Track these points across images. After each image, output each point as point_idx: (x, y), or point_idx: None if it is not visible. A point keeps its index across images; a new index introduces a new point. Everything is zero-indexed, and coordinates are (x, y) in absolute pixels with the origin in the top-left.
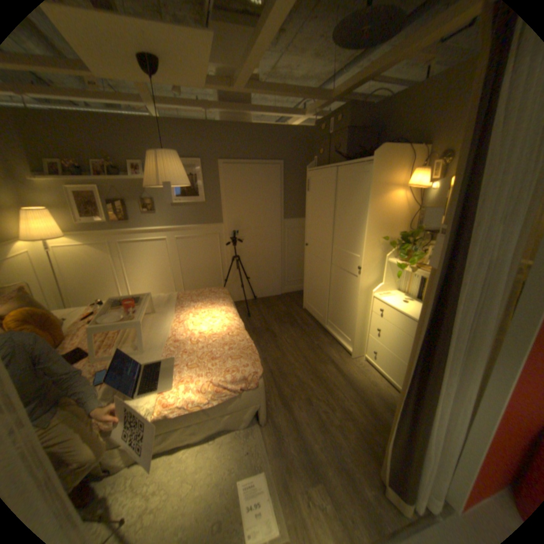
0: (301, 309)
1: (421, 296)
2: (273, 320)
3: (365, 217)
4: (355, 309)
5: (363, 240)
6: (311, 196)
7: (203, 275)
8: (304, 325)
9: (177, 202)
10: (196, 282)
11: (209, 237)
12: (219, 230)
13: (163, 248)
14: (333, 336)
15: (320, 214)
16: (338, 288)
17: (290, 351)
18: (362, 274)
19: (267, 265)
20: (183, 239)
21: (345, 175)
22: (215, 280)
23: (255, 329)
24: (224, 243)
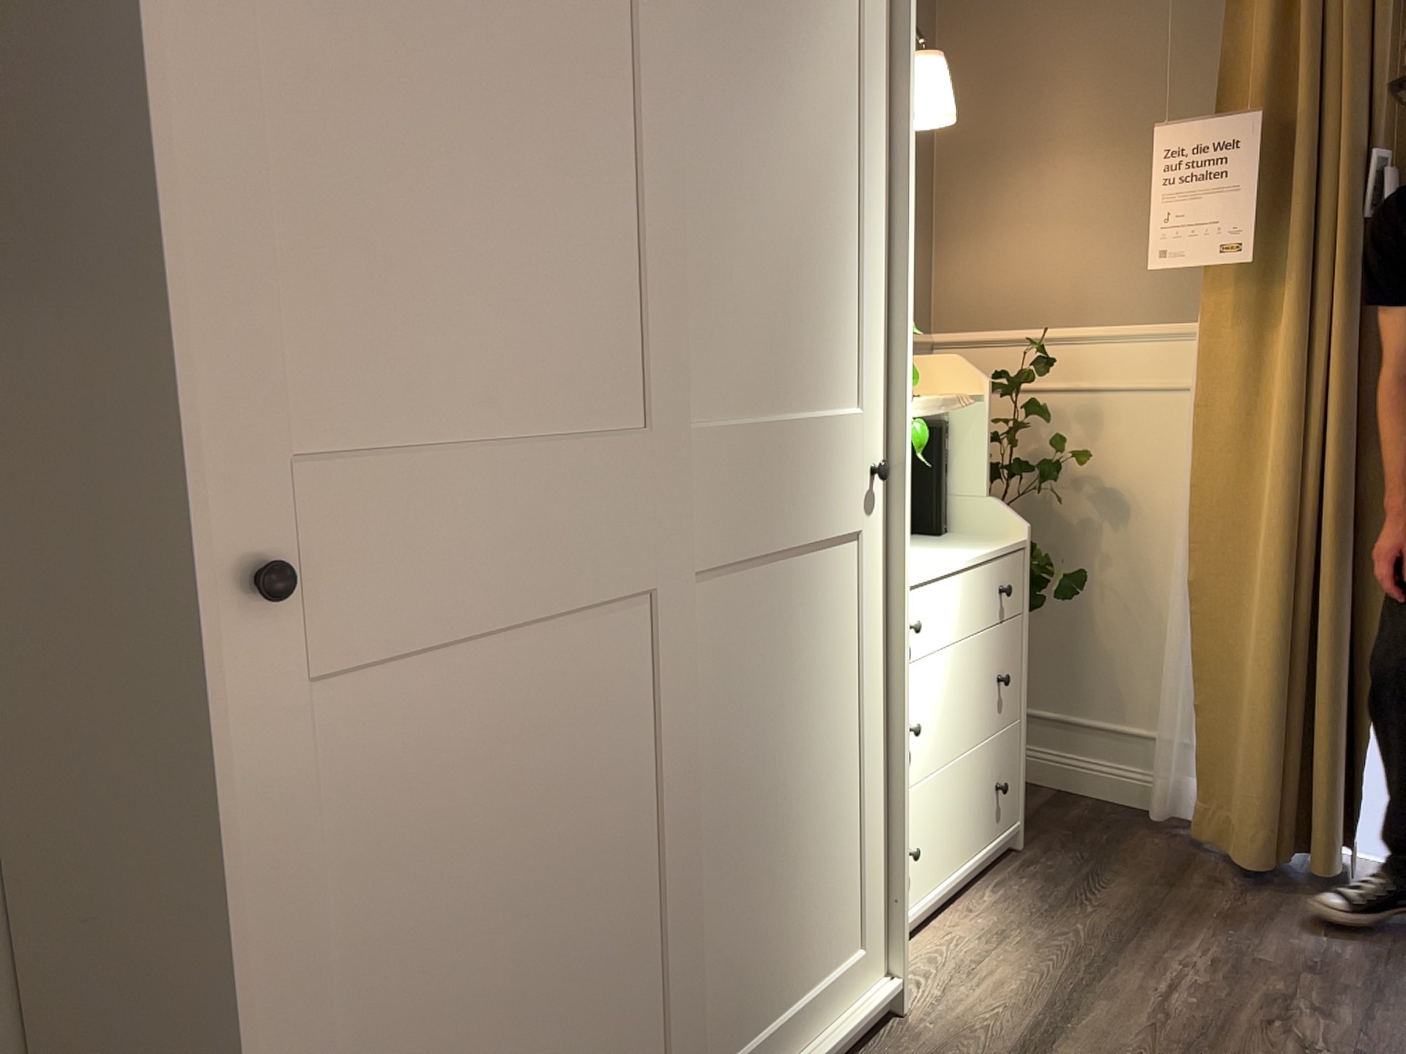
0: None
1: None
2: None
3: (867, 191)
4: (866, 730)
5: (867, 317)
6: None
7: None
8: None
9: None
10: None
11: None
12: None
13: None
14: None
15: (516, 147)
16: (754, 721)
17: None
18: (900, 496)
19: None
20: None
21: None
22: None
23: None
24: None
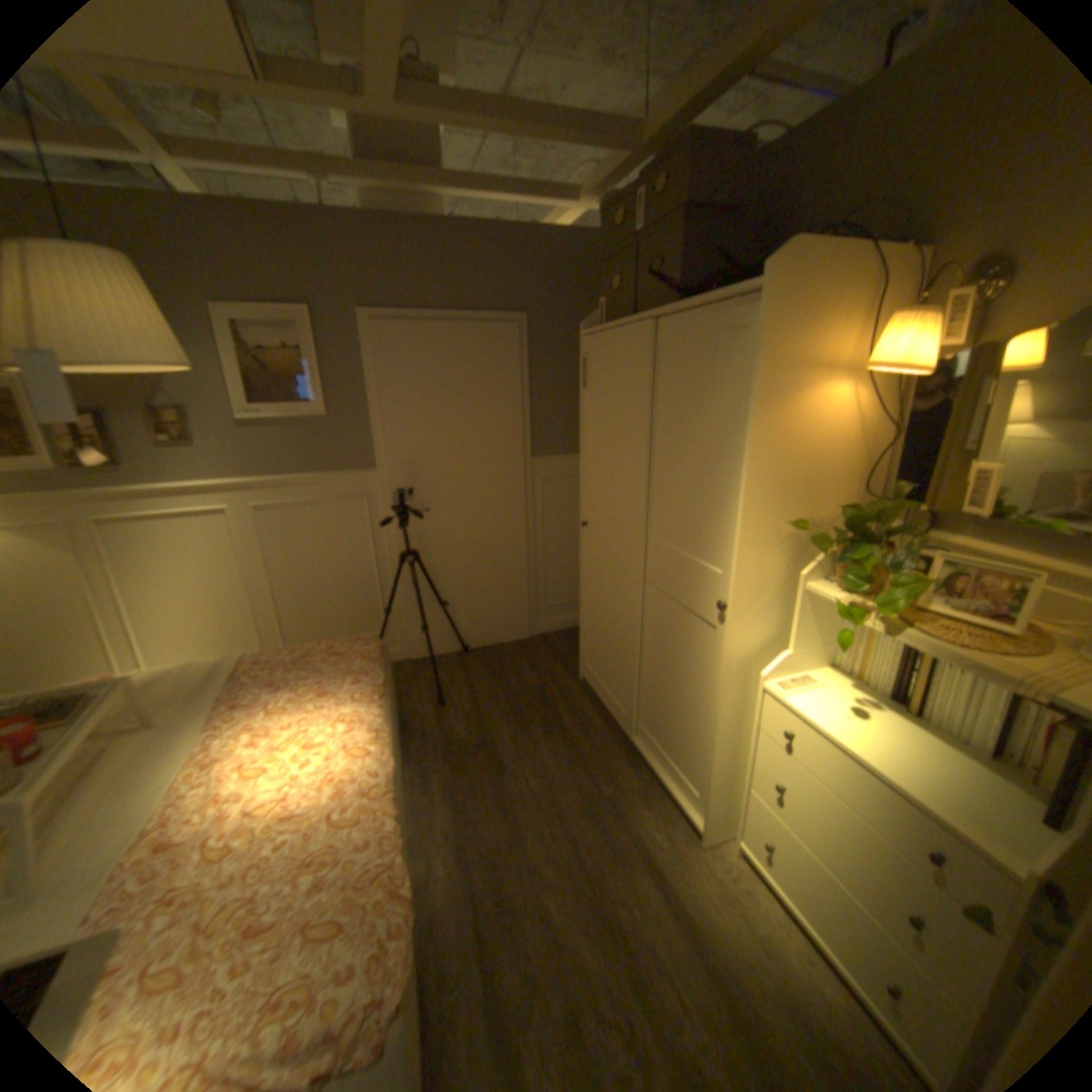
0: (574, 683)
1: (904, 697)
2: (499, 716)
3: (738, 463)
4: (709, 718)
5: (730, 528)
6: (592, 401)
7: (328, 599)
8: (577, 734)
9: (249, 416)
10: (311, 617)
11: (340, 506)
12: (367, 486)
13: (218, 536)
14: (653, 770)
15: (613, 450)
16: (663, 649)
17: (535, 822)
18: (729, 628)
19: (493, 570)
20: (271, 512)
21: (676, 343)
22: (361, 609)
23: (451, 745)
24: (379, 519)
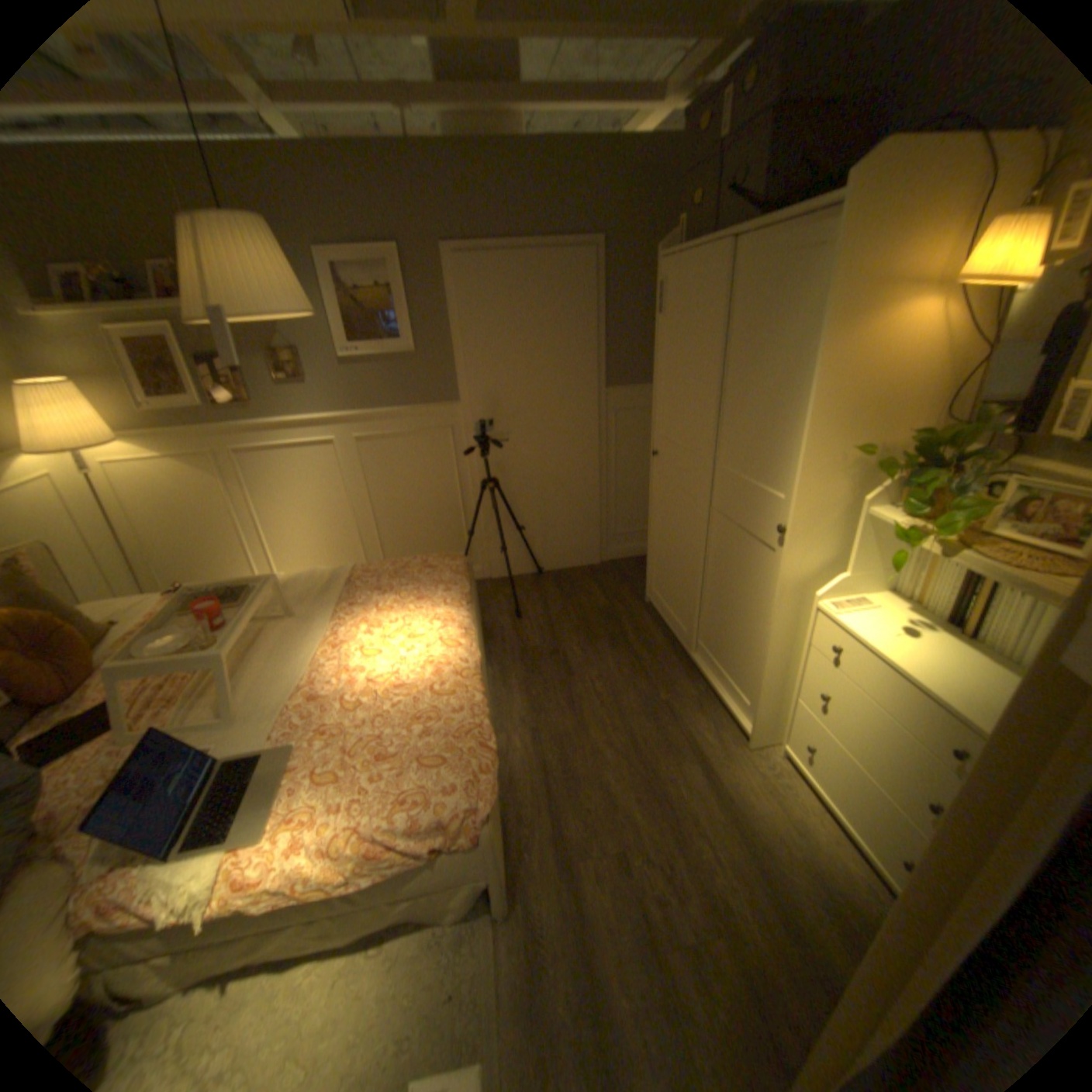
0: (640, 604)
1: (961, 619)
2: (570, 629)
3: (808, 387)
4: (764, 634)
5: (796, 453)
6: (668, 327)
7: (420, 521)
8: (641, 648)
9: (350, 353)
10: (407, 536)
11: (429, 436)
12: (452, 417)
13: (329, 463)
14: (710, 682)
15: (686, 377)
16: (725, 571)
17: (599, 715)
18: (787, 549)
19: (566, 498)
20: (371, 442)
21: (755, 262)
22: (449, 531)
23: (527, 650)
24: (463, 449)
